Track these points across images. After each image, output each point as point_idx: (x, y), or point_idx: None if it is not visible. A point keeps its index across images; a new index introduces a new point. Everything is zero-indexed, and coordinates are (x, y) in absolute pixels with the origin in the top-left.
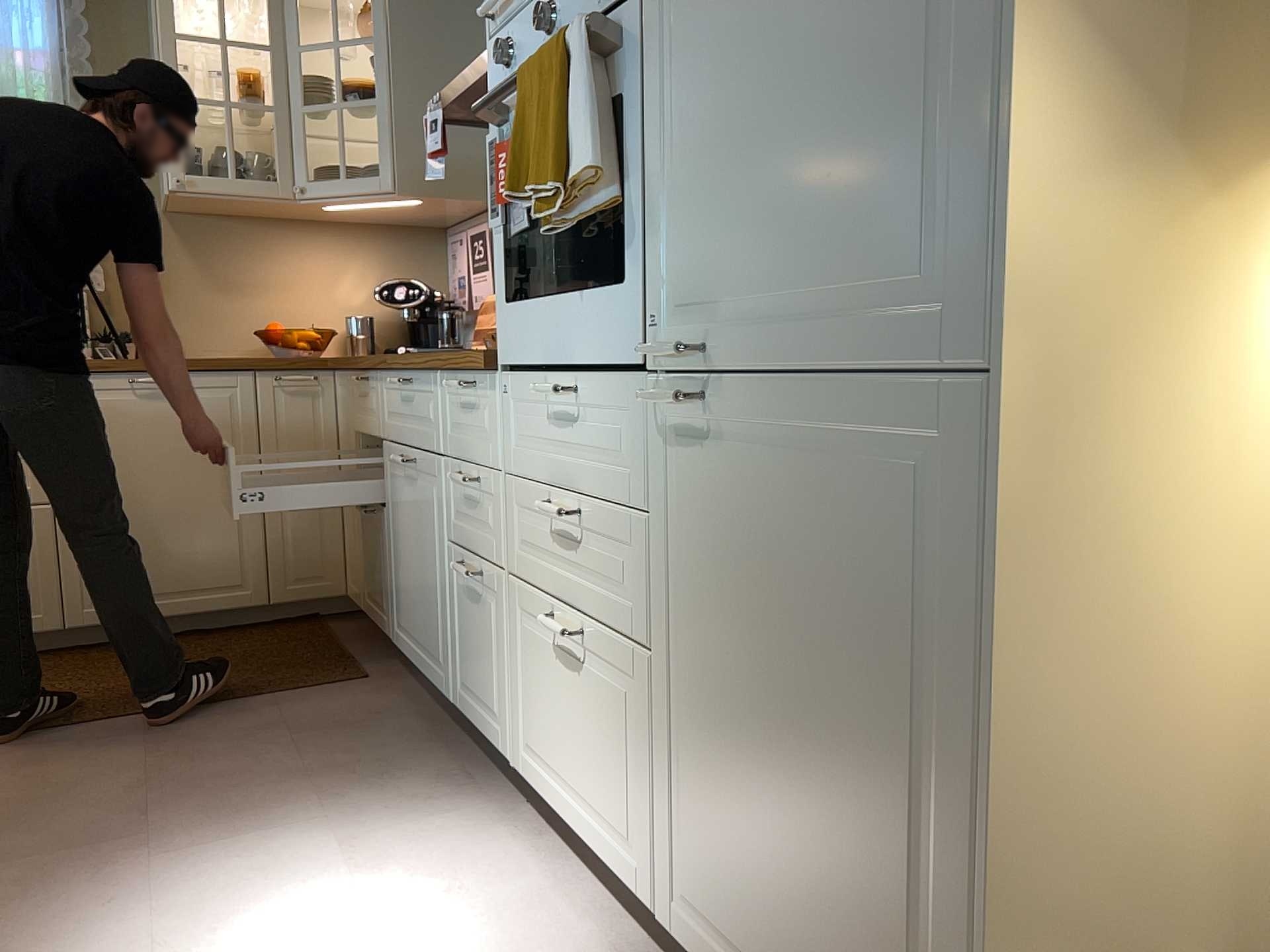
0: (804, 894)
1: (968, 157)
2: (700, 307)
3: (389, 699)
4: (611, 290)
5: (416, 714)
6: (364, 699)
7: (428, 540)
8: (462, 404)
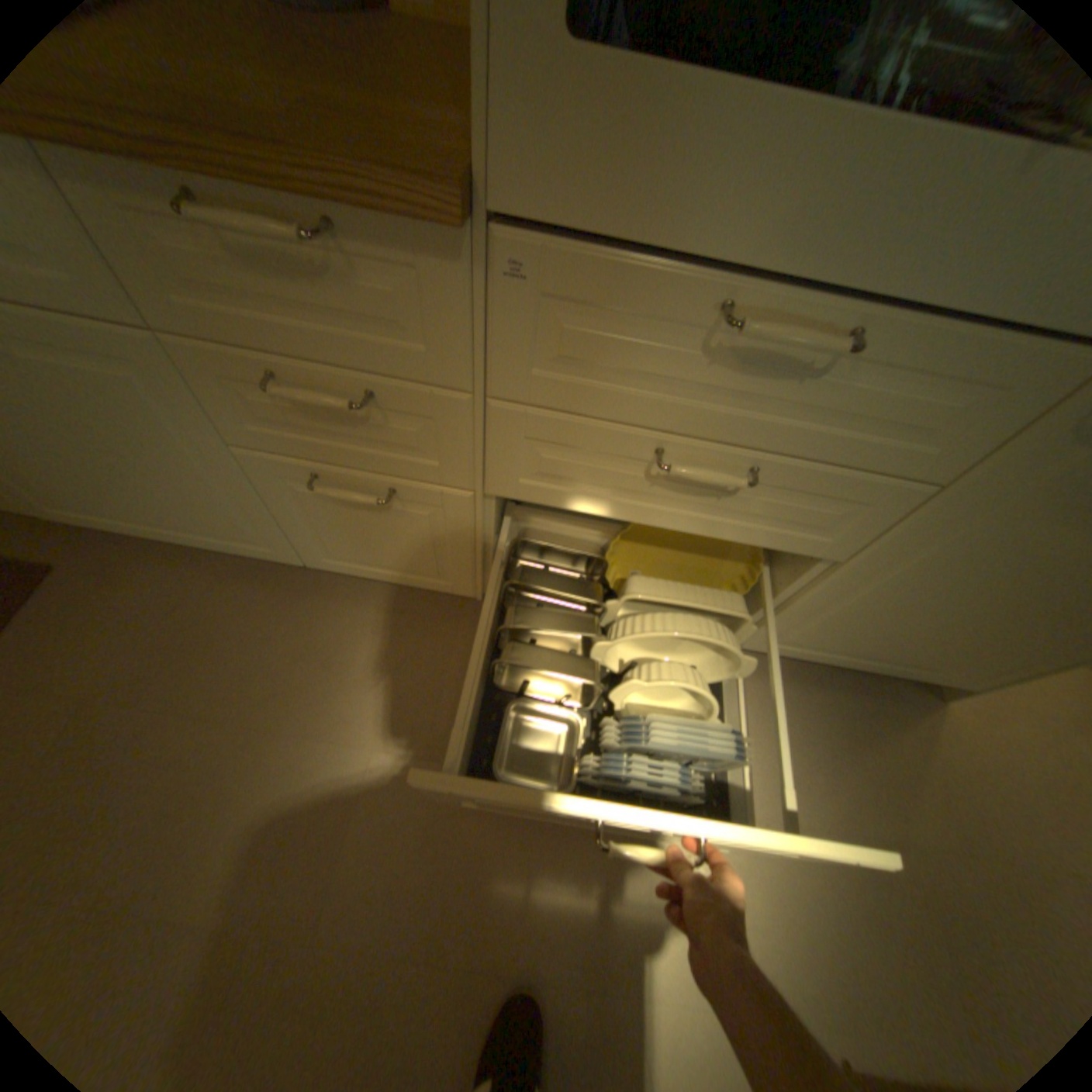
0: (950, 638)
1: None
2: None
3: (139, 577)
4: None
5: (209, 576)
6: (107, 597)
7: (135, 436)
8: (248, 250)
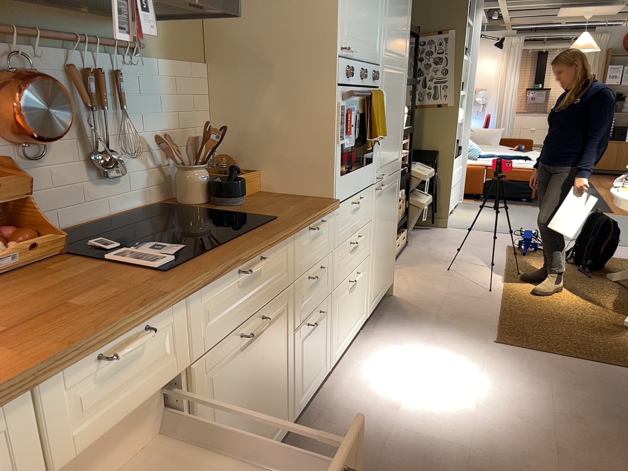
0: (385, 264)
1: (400, 141)
2: (382, 166)
3: None
4: (365, 165)
5: None
6: None
7: (274, 358)
8: (313, 237)
